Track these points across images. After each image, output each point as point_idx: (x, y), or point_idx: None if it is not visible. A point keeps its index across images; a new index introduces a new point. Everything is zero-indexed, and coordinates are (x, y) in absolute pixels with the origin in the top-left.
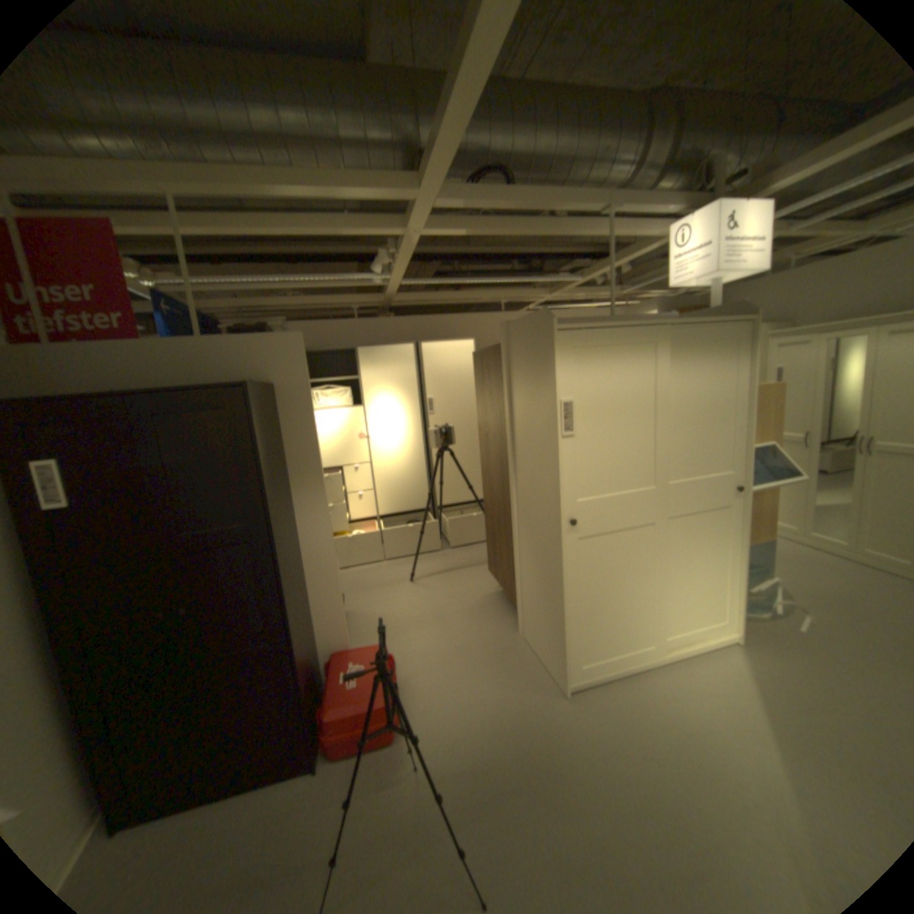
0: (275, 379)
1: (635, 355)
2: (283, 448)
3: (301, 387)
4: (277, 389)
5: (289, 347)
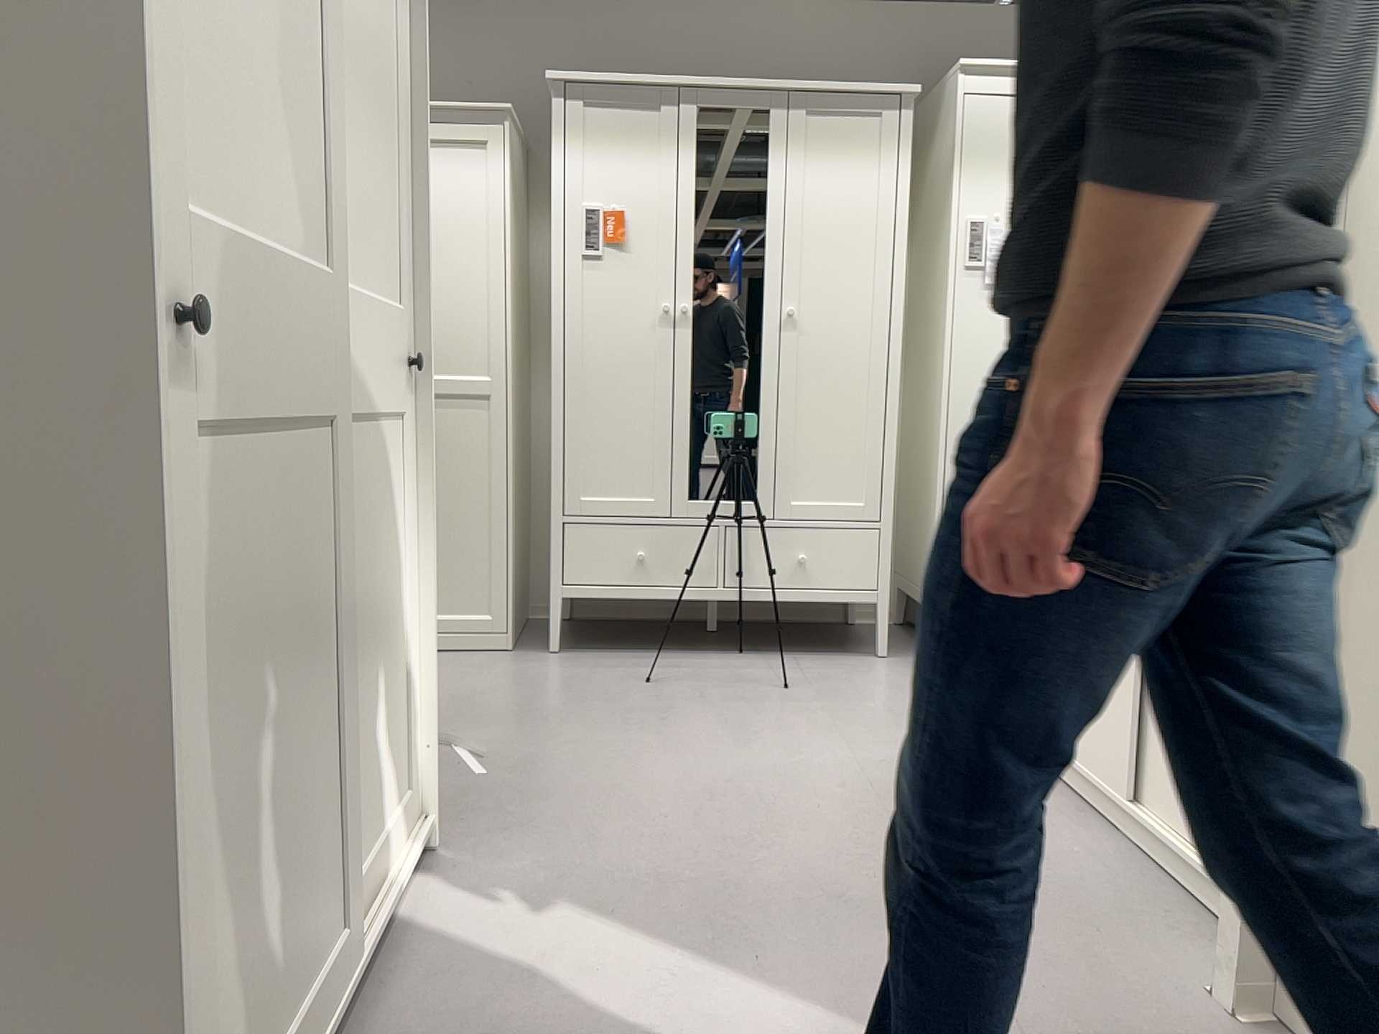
0: None
1: None
2: None
3: None
4: None
5: None
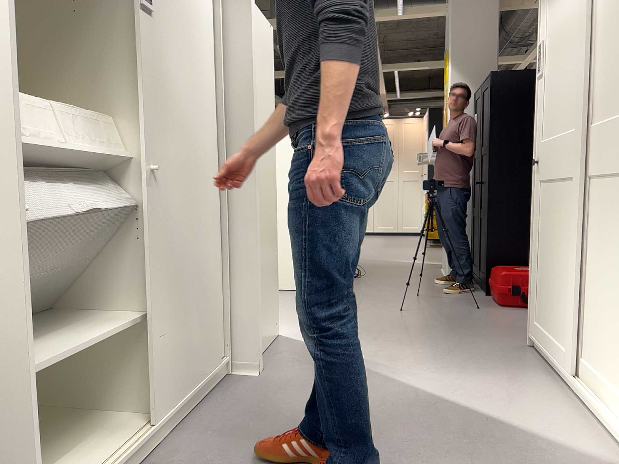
0: None
1: None
2: None
3: None
4: None
5: None
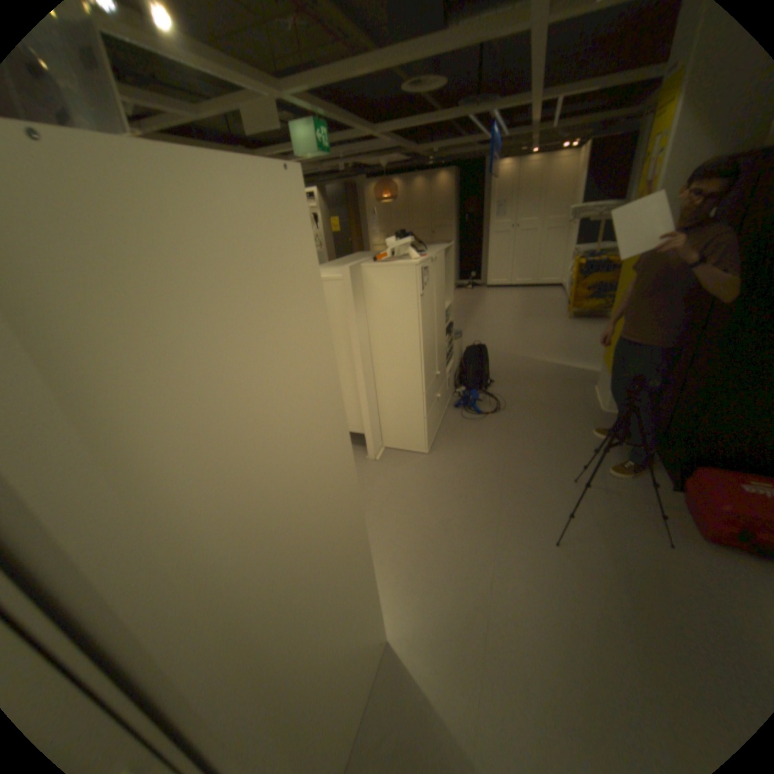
0: None
1: None
2: None
3: None
4: None
5: None
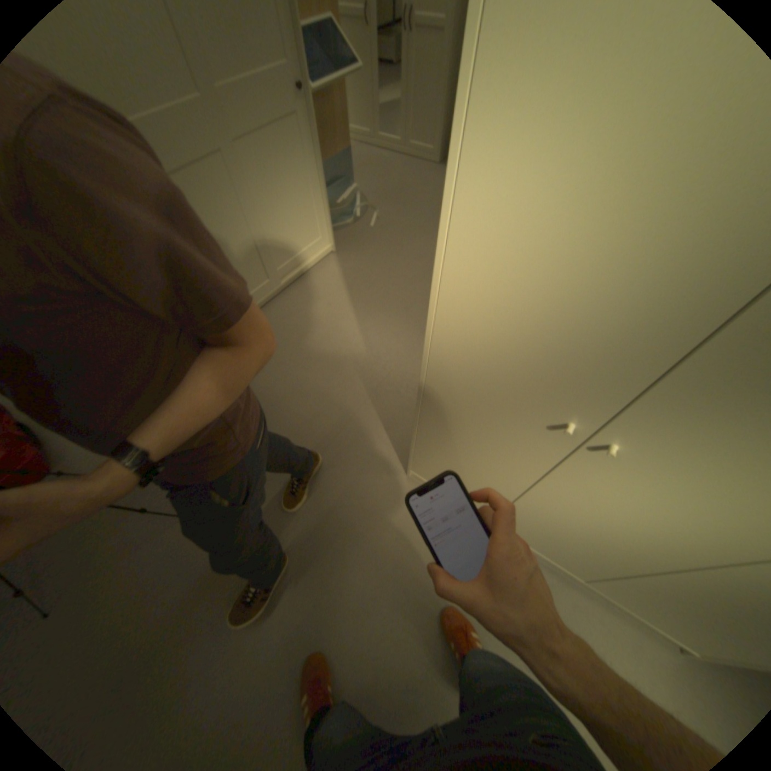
0: None
1: None
2: None
3: None
4: None
5: None
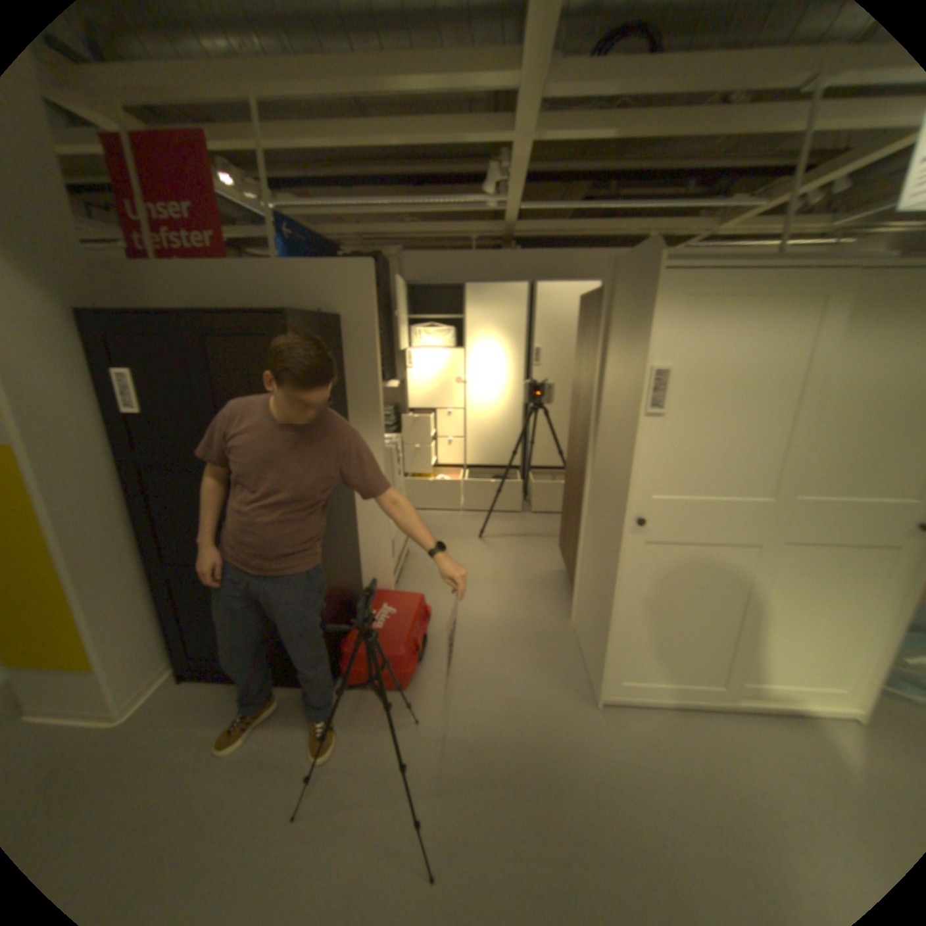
0: (343, 309)
1: (786, 311)
2: (345, 384)
3: (368, 320)
4: (344, 320)
5: (358, 275)
